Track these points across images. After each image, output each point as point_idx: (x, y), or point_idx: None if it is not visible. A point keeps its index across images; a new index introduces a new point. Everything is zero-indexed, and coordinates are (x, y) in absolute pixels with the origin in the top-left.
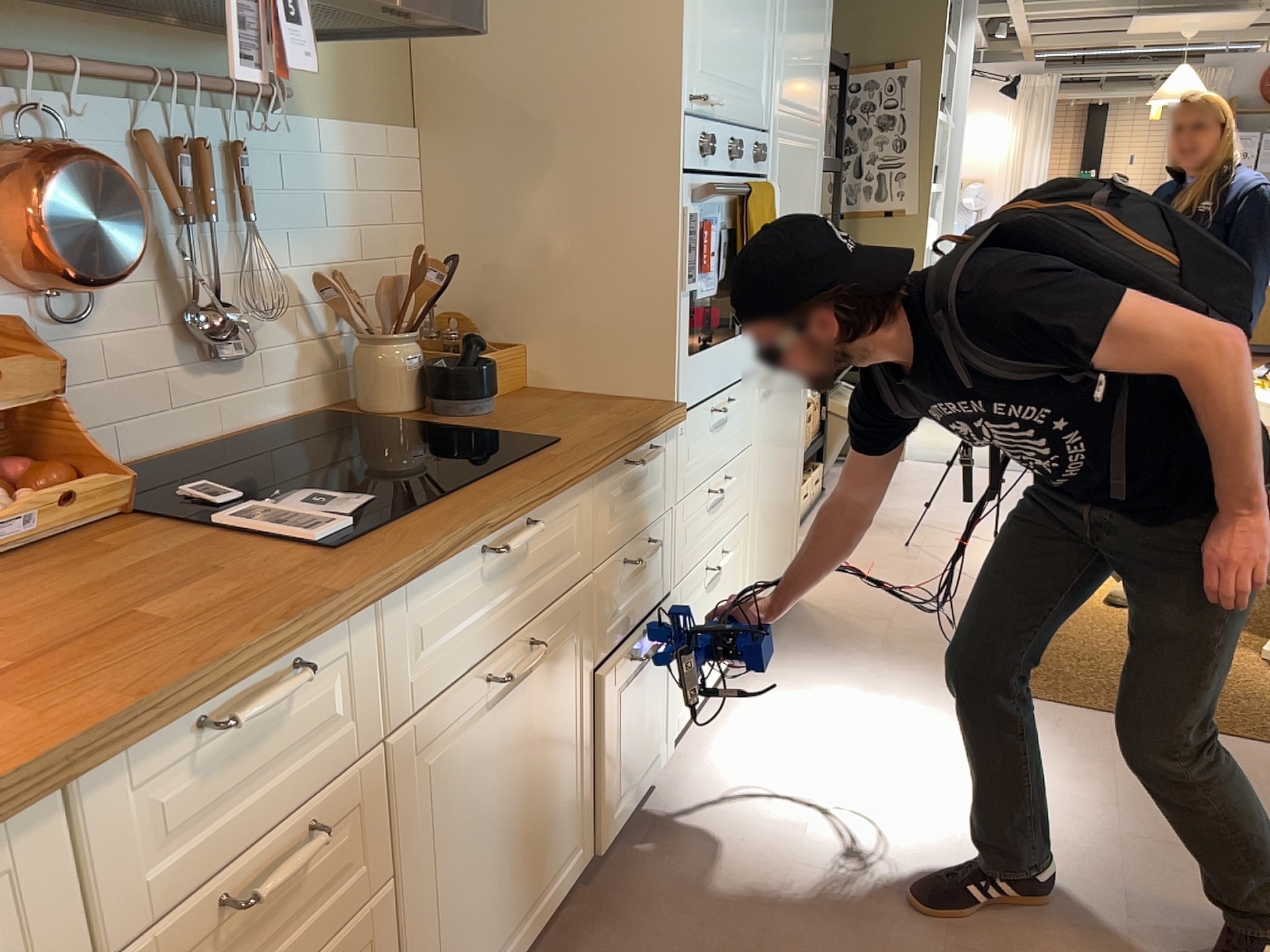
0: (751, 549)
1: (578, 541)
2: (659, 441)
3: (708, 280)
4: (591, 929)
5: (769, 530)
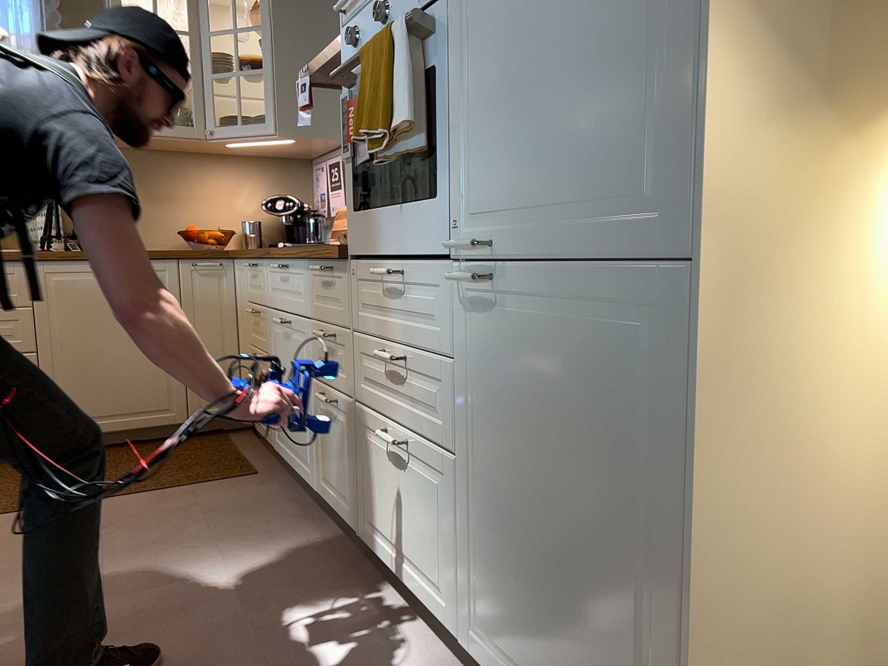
0: (468, 528)
1: (303, 294)
2: (337, 268)
3: (364, 145)
4: (298, 515)
5: (522, 568)
